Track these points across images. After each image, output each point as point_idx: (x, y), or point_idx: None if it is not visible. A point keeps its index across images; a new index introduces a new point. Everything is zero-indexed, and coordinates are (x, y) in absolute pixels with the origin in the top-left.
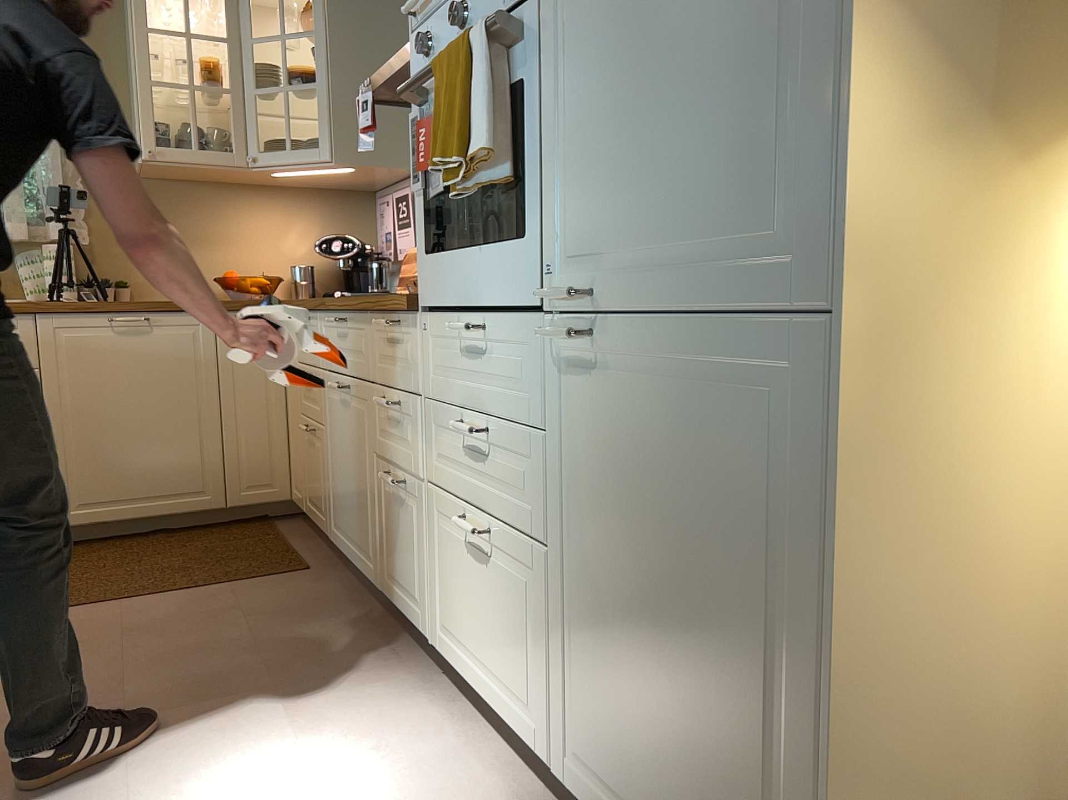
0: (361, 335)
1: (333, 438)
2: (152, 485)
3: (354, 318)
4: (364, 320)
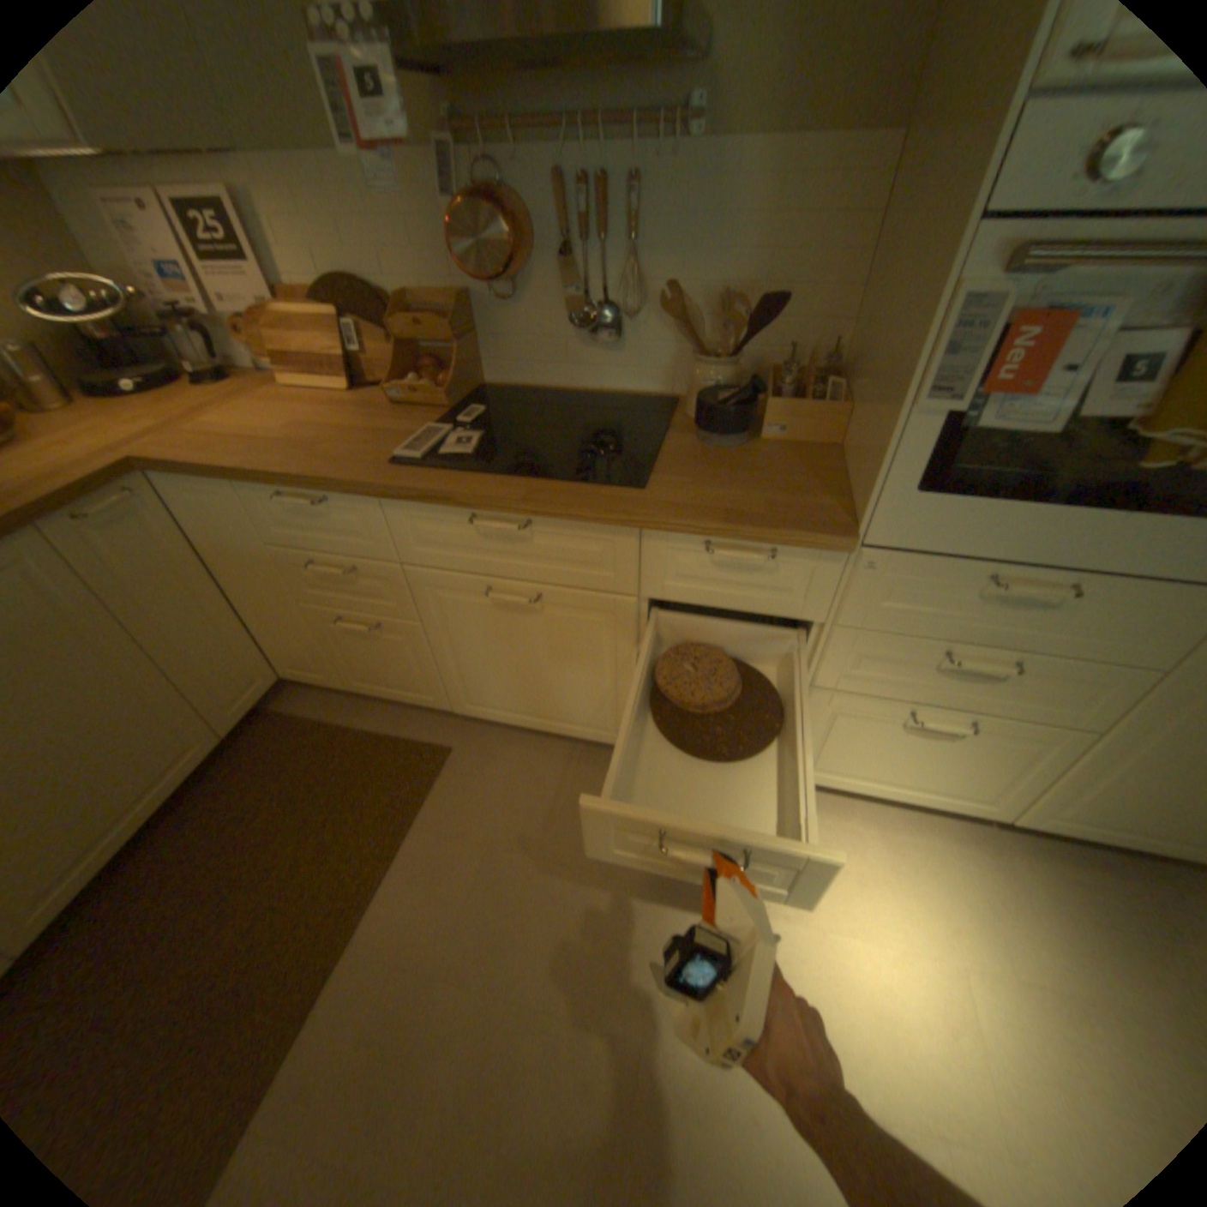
0: (593, 545)
1: (463, 636)
2: (120, 796)
3: (569, 525)
4: (613, 531)
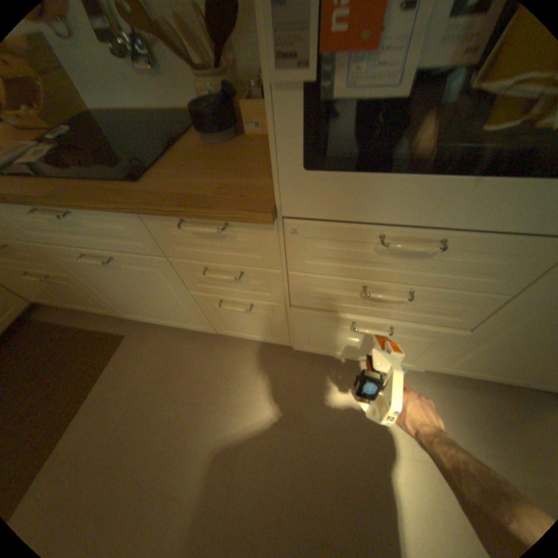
0: (116, 224)
1: (92, 280)
2: None
3: (91, 211)
4: (120, 214)
